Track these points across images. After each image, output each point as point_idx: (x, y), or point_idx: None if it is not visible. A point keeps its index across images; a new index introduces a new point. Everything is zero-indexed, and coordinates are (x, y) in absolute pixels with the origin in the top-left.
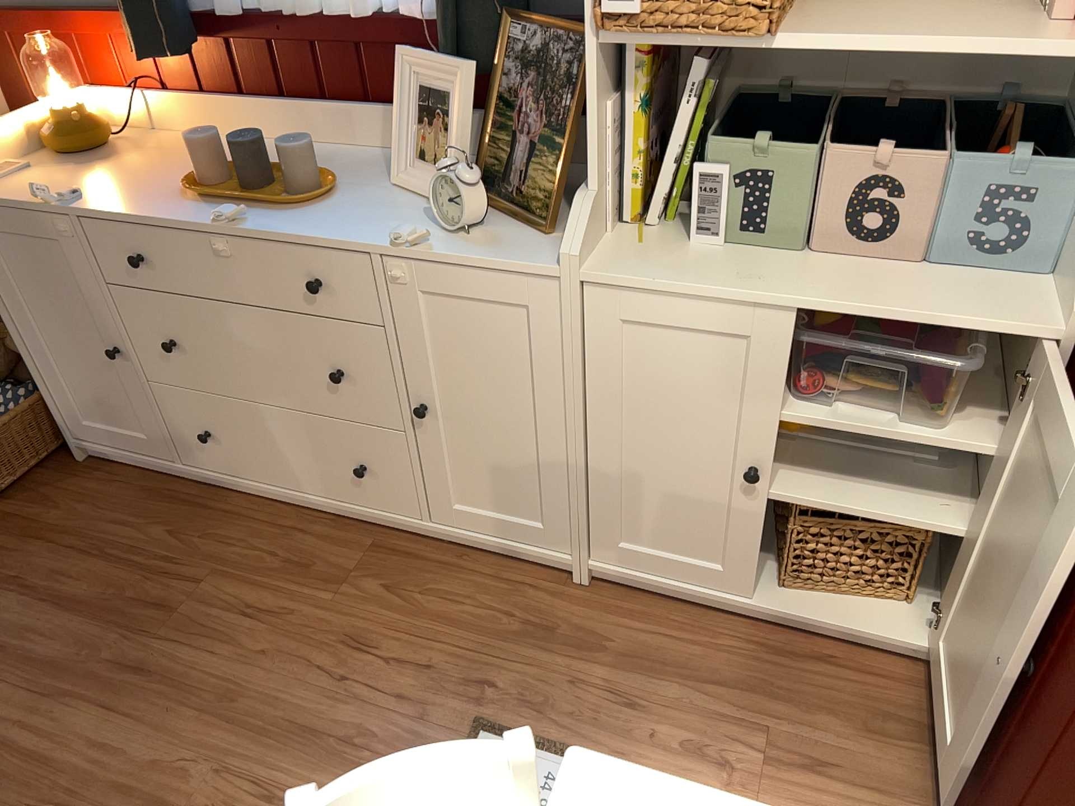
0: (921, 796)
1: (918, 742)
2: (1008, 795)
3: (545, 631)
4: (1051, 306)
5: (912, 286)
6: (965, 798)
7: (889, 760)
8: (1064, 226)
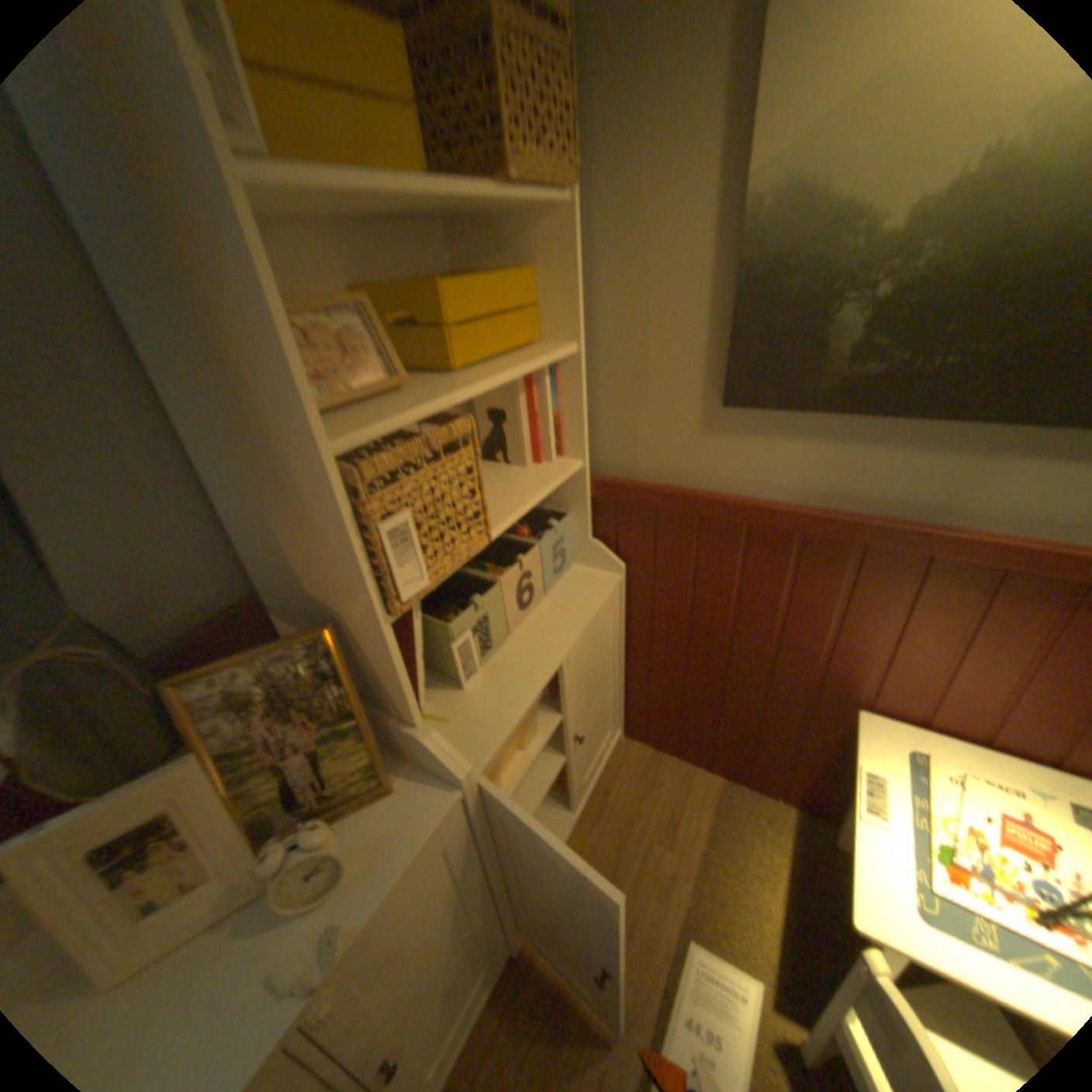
0: (691, 777)
1: (662, 766)
2: (751, 728)
3: (559, 1003)
4: (603, 568)
5: (563, 604)
6: (709, 755)
7: (673, 784)
8: (576, 537)
